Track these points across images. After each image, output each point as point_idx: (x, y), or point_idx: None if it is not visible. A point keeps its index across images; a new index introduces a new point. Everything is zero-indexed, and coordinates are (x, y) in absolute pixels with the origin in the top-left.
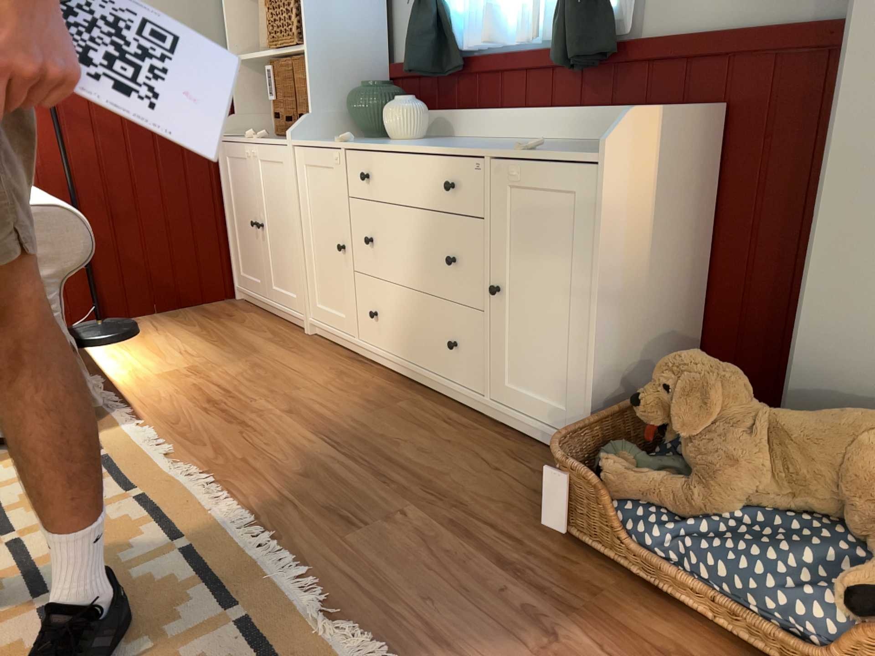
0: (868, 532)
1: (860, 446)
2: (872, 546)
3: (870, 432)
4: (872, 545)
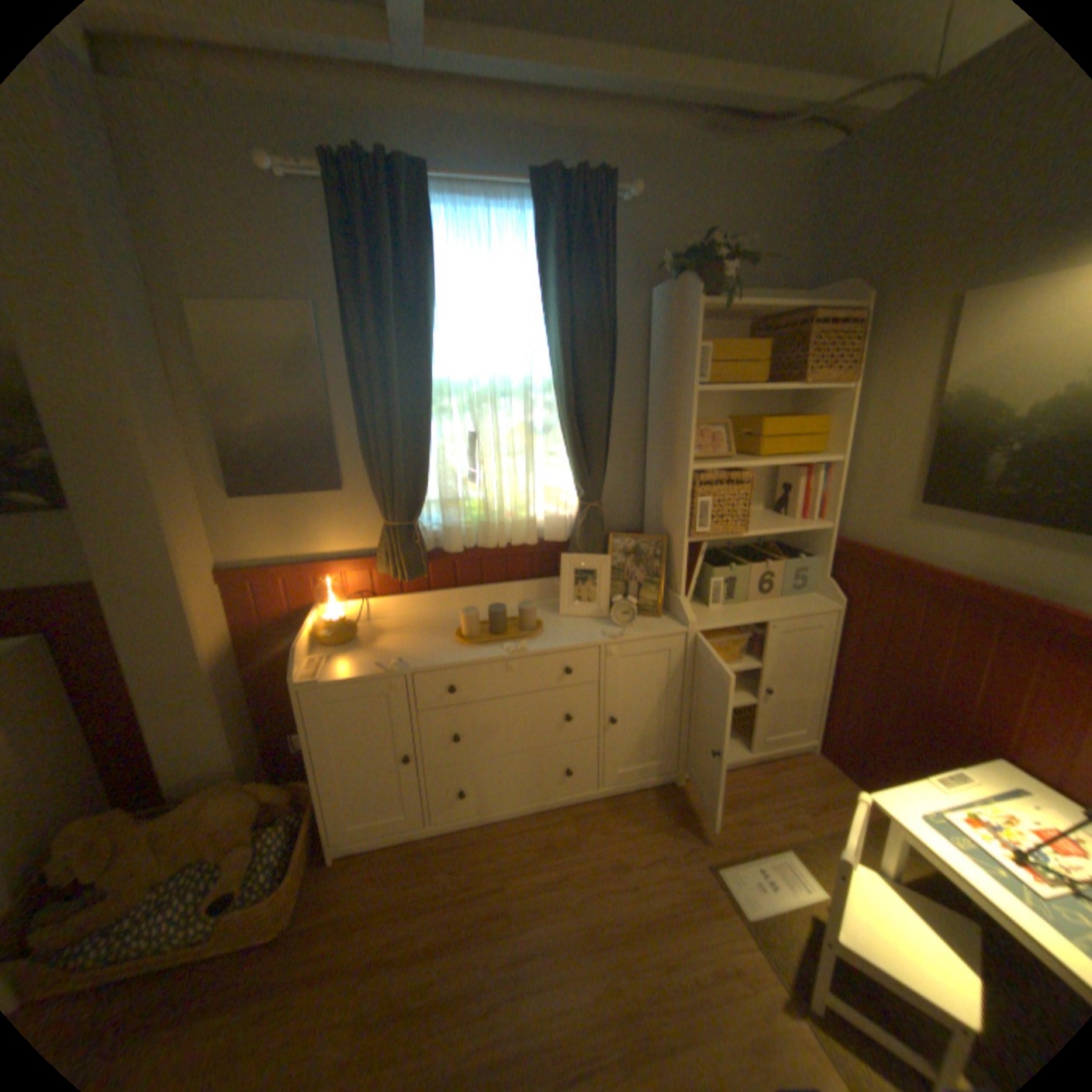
0: (218, 859)
1: (199, 822)
2: (224, 863)
3: (202, 811)
4: (221, 866)
